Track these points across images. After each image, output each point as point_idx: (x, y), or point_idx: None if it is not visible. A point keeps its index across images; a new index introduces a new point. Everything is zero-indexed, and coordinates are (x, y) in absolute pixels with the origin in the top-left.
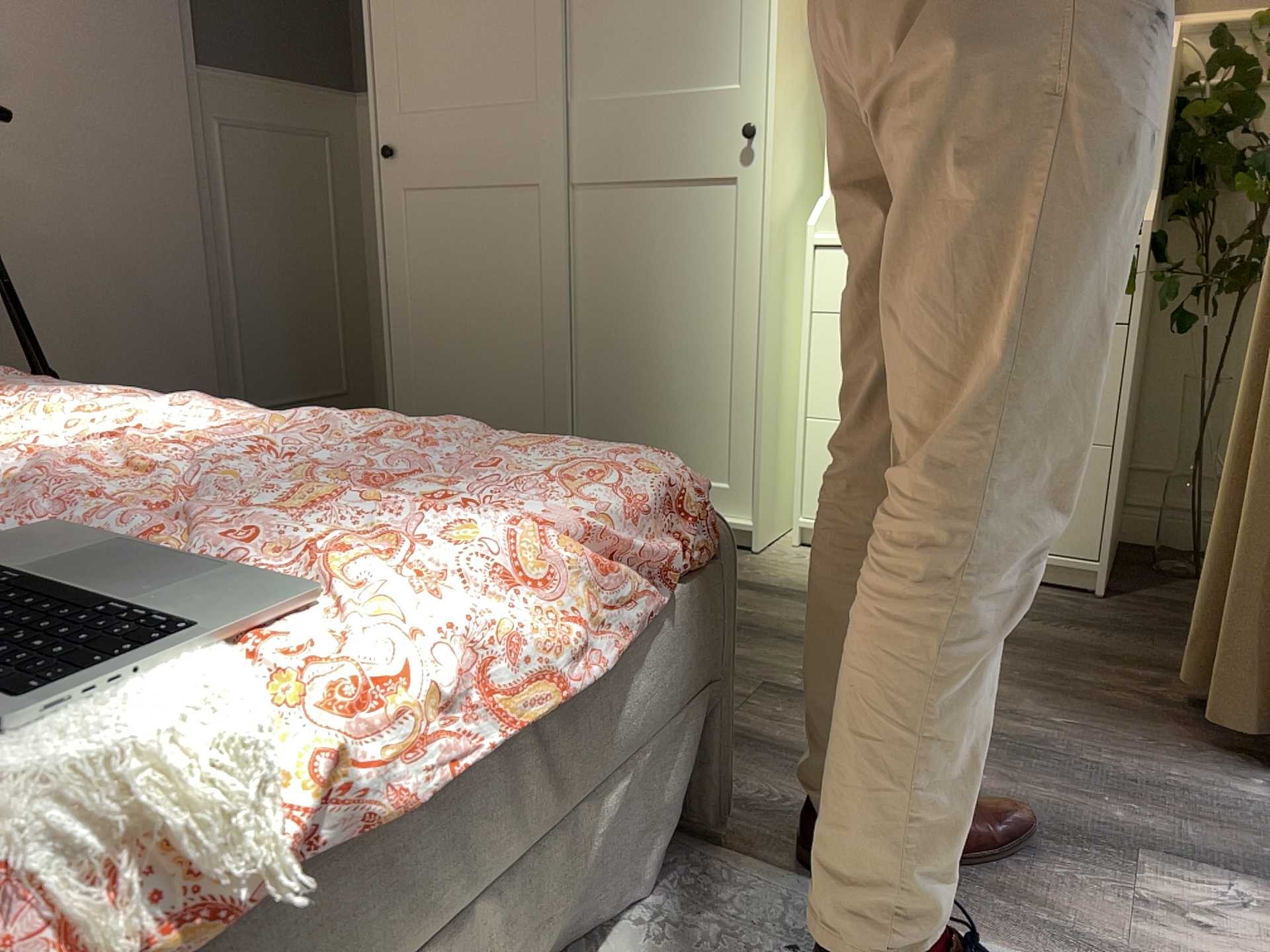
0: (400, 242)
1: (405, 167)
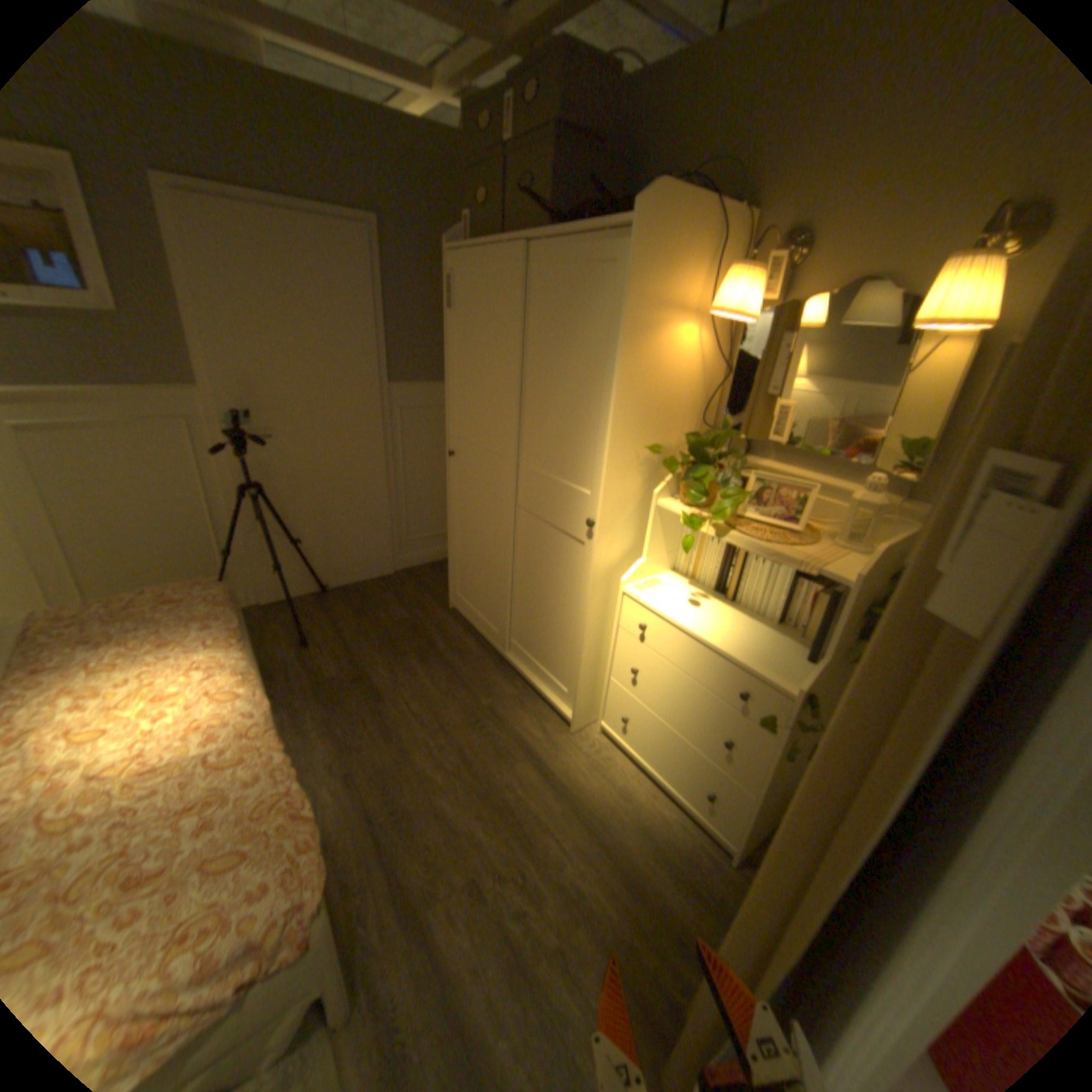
0: (455, 498)
1: (458, 463)
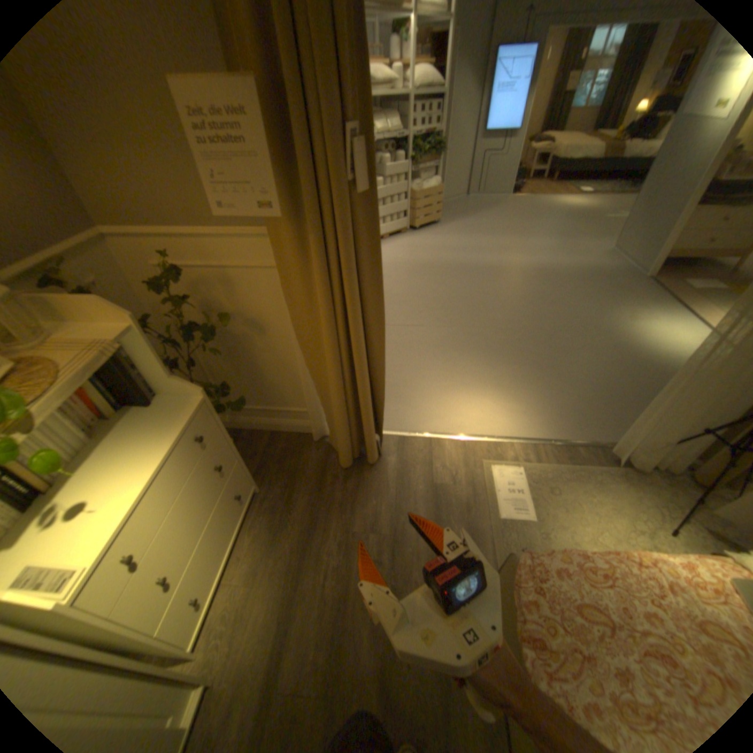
0: None
1: None
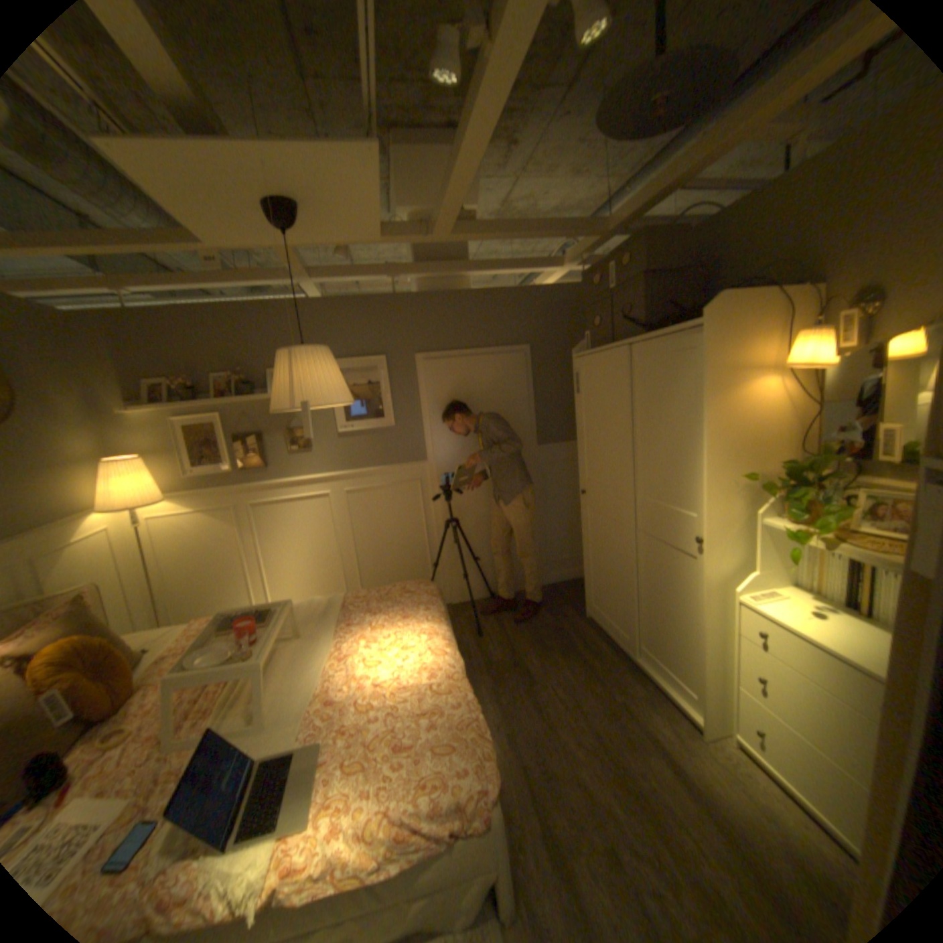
0: (587, 526)
1: (588, 499)
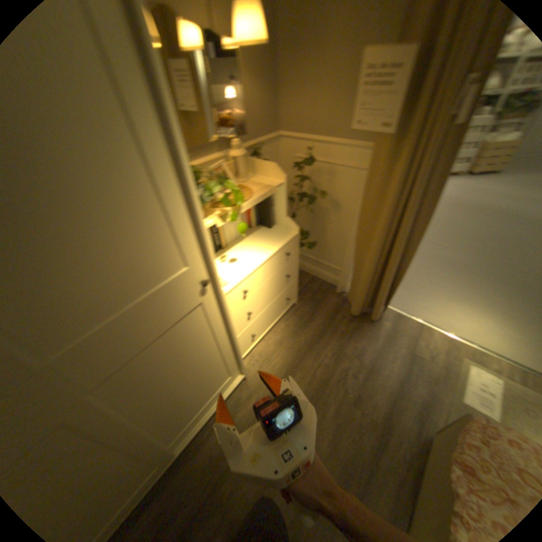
0: None
1: None
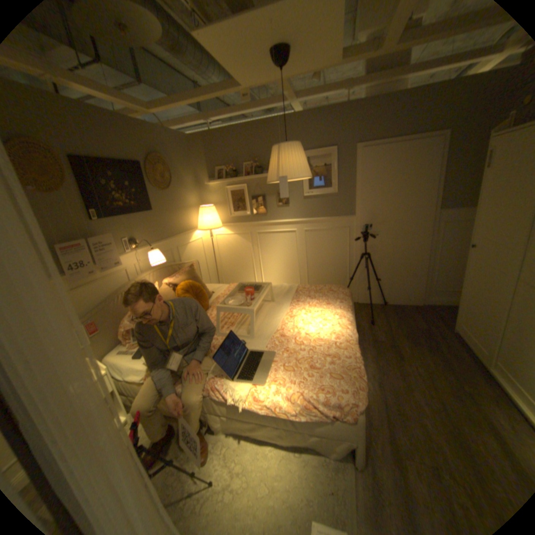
0: (471, 271)
1: (477, 252)
